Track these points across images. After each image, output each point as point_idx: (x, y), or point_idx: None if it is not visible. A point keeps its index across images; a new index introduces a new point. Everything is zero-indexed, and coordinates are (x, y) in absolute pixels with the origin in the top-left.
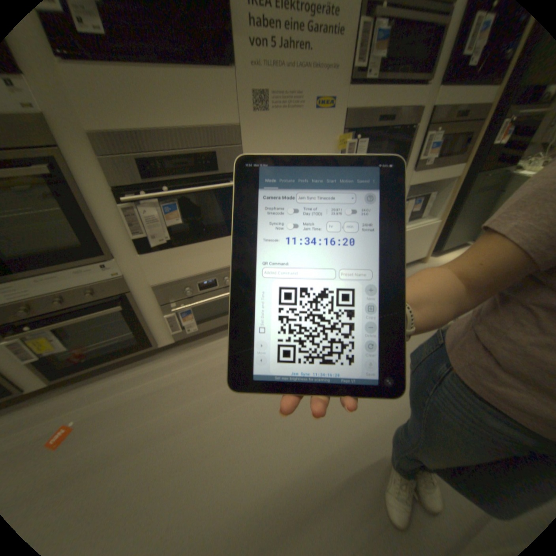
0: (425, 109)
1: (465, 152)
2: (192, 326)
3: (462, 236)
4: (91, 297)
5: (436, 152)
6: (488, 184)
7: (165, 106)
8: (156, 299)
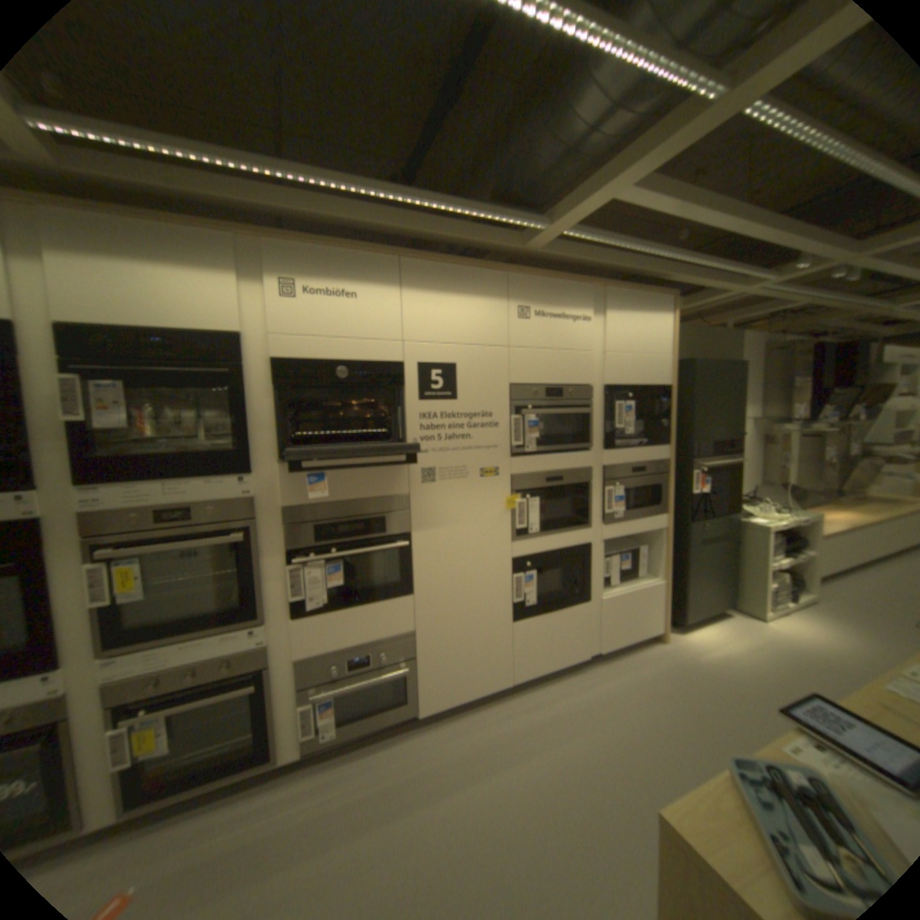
0: (593, 469)
1: (660, 504)
2: (328, 731)
3: (710, 604)
4: (226, 672)
5: (621, 506)
6: (711, 536)
7: (347, 486)
8: (294, 682)
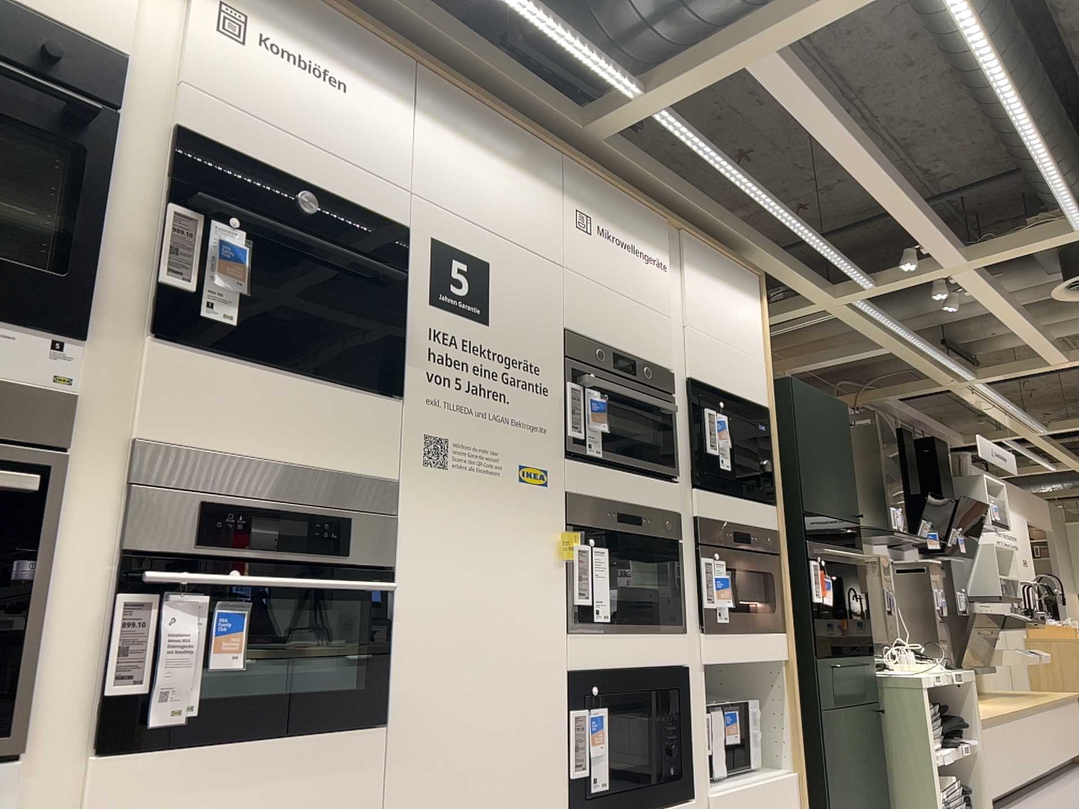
0: (683, 520)
1: (775, 610)
2: None
3: None
4: None
5: (727, 597)
6: (844, 689)
7: (286, 429)
8: None
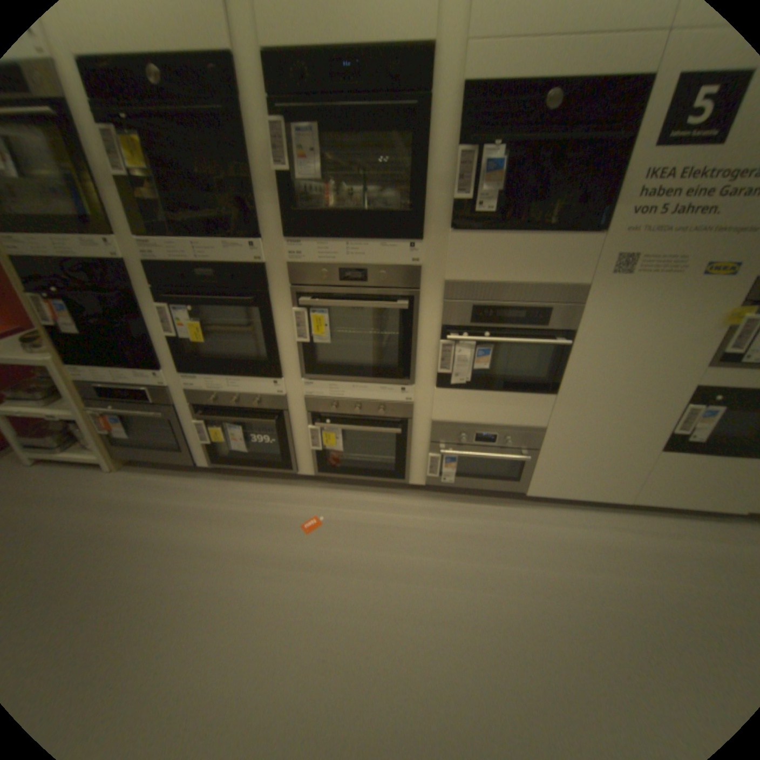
0: None
1: None
2: (450, 476)
3: None
4: (383, 413)
5: None
6: None
7: (520, 265)
8: (431, 434)
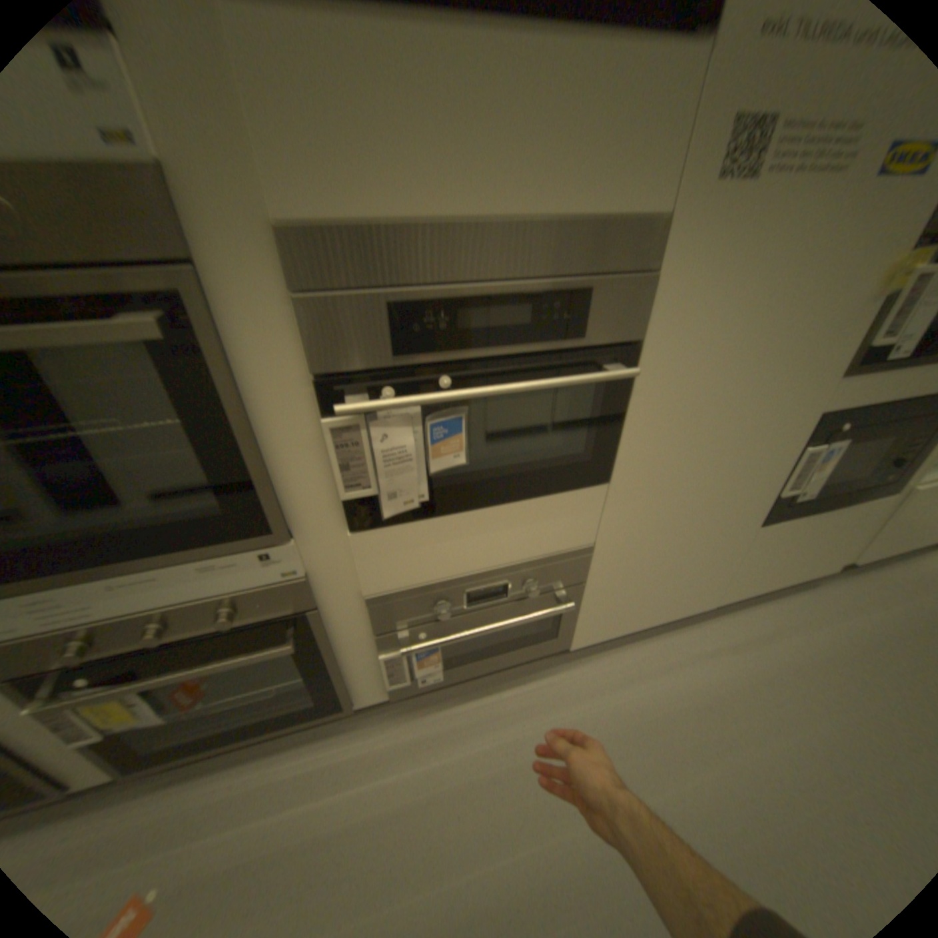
0: None
1: None
2: (434, 674)
3: None
4: (232, 624)
5: None
6: None
7: (498, 156)
8: (372, 623)
